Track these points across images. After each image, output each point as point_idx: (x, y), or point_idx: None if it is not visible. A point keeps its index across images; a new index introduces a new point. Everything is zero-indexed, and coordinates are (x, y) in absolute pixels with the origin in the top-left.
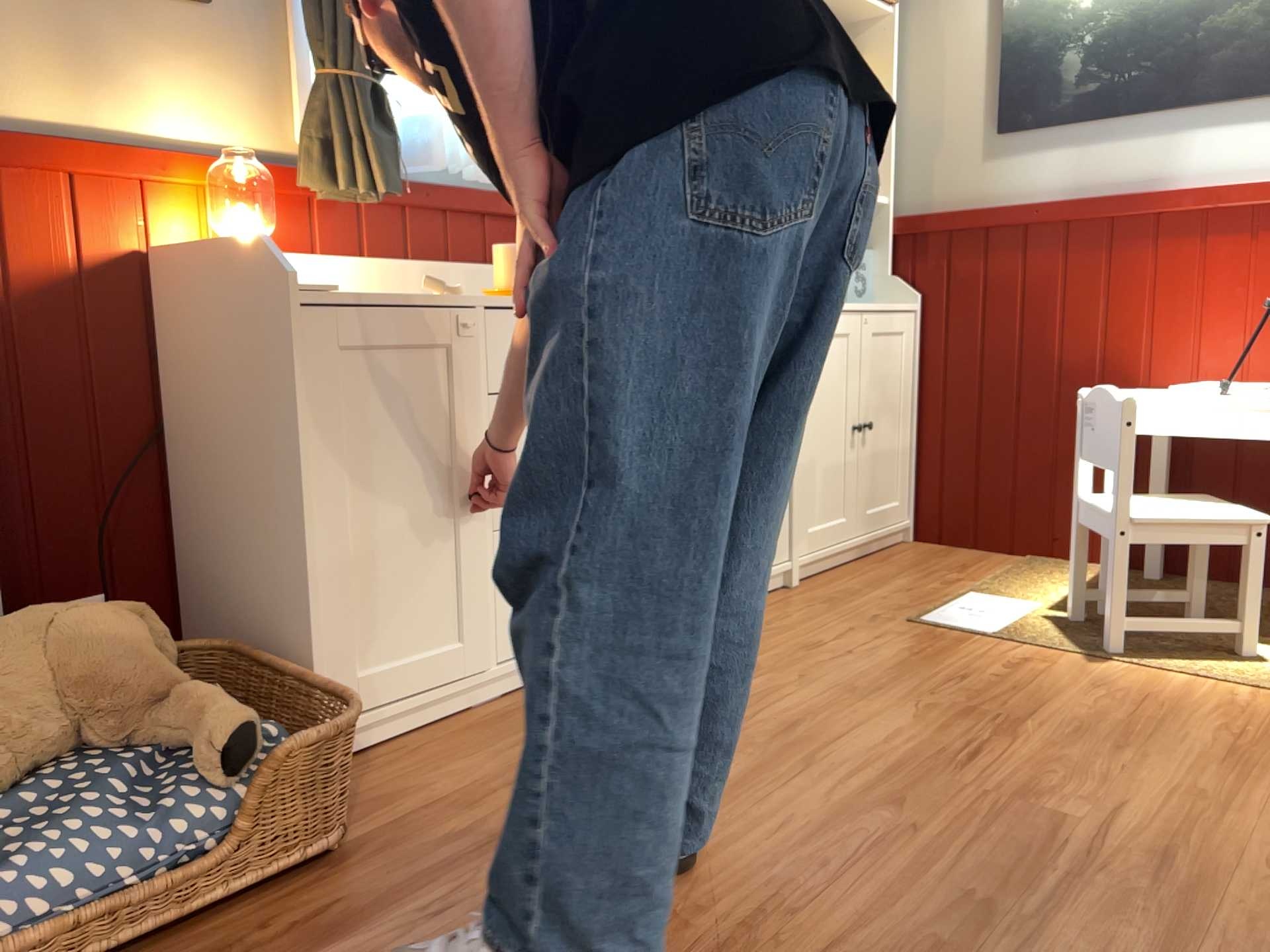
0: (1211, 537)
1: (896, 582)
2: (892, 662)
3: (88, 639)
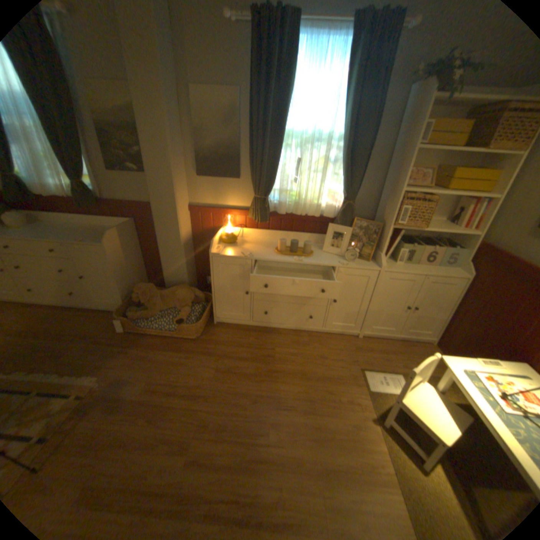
0: (426, 432)
1: (390, 357)
2: (327, 377)
3: (179, 295)
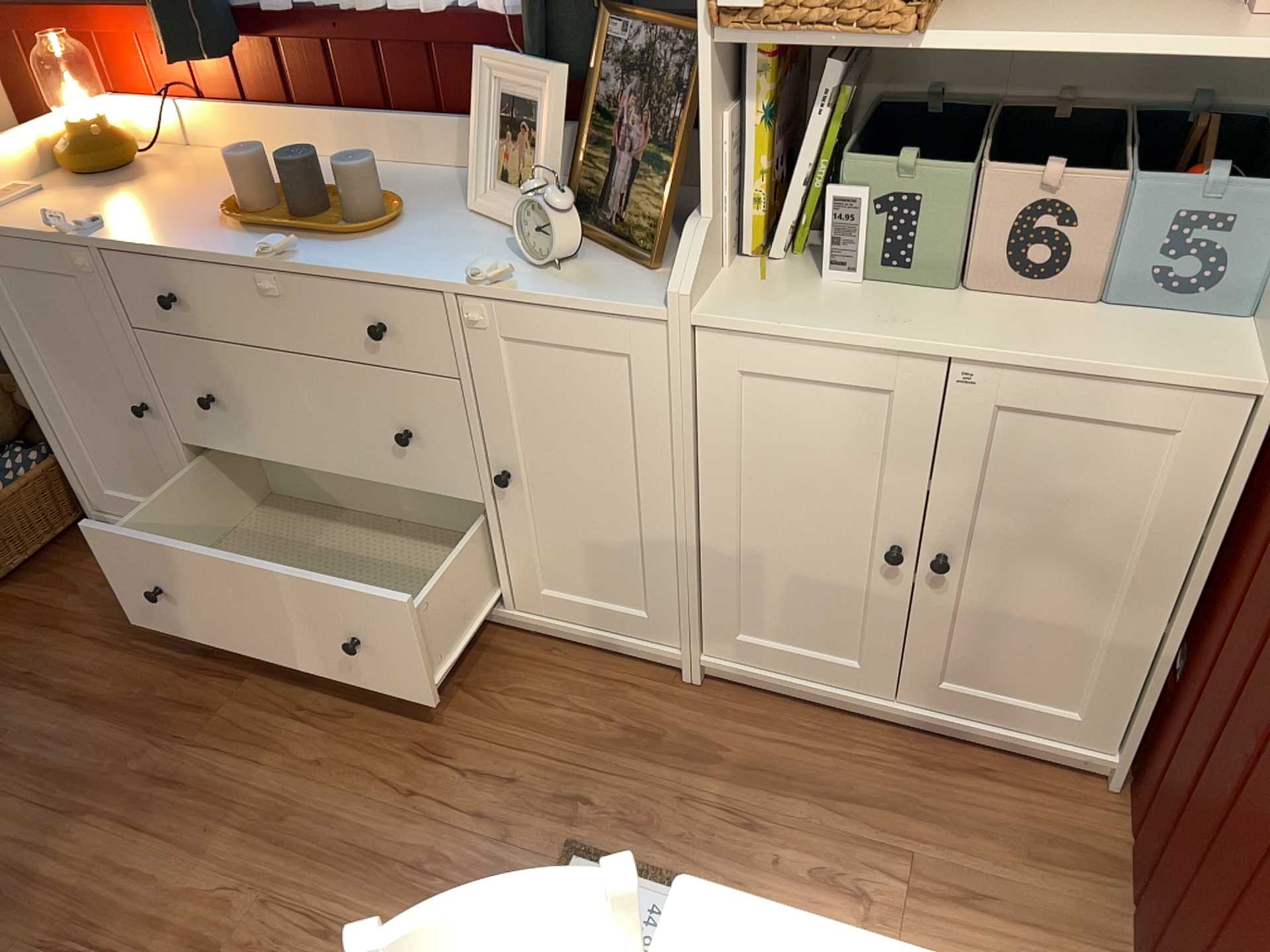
0: None
1: (791, 804)
2: (379, 848)
3: None
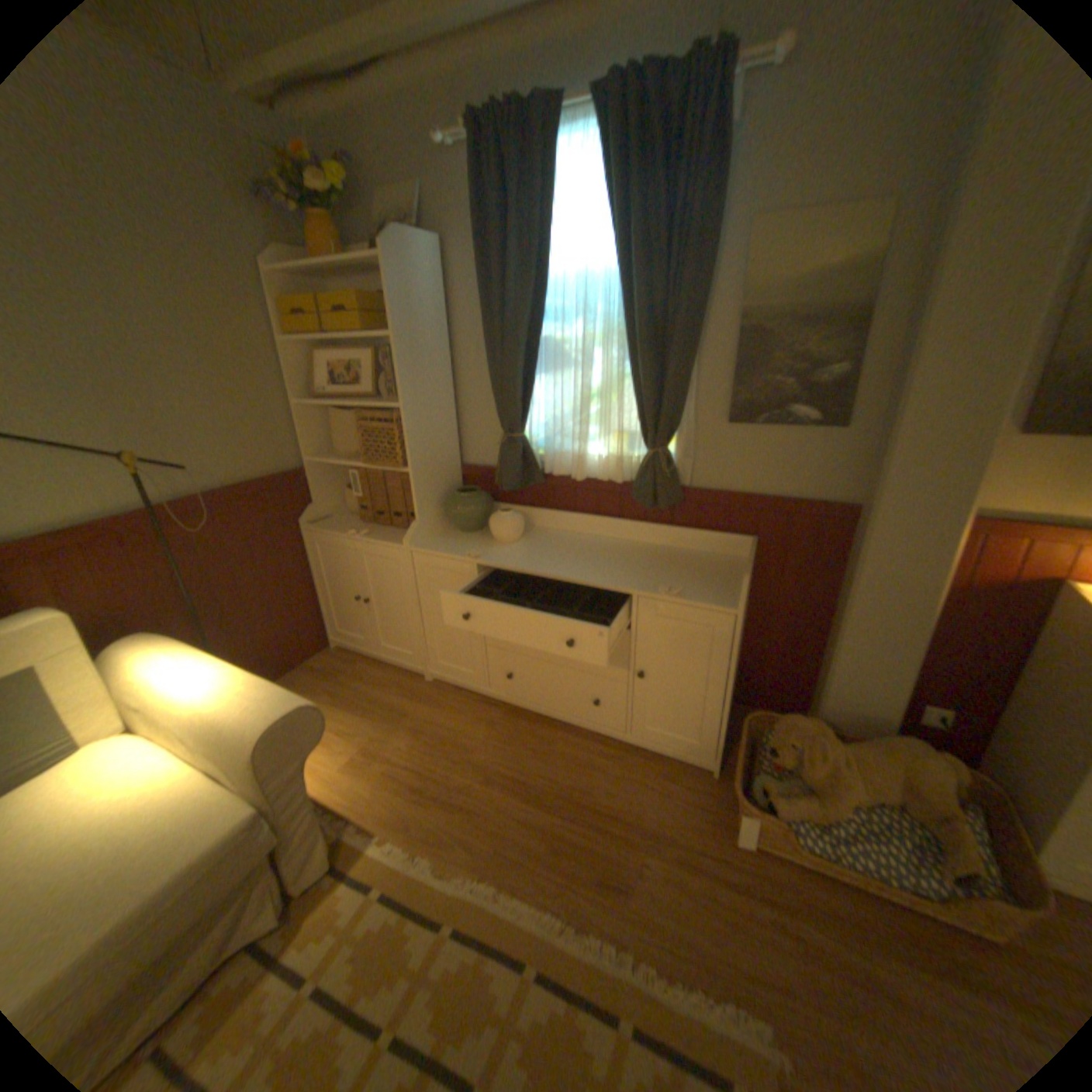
0: None
1: None
2: None
3: (927, 778)
